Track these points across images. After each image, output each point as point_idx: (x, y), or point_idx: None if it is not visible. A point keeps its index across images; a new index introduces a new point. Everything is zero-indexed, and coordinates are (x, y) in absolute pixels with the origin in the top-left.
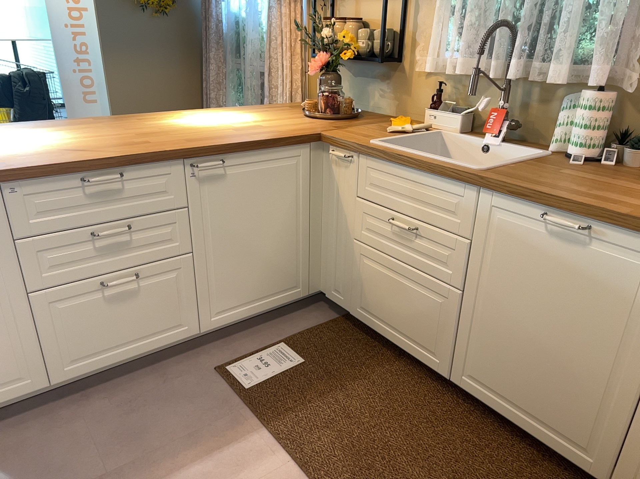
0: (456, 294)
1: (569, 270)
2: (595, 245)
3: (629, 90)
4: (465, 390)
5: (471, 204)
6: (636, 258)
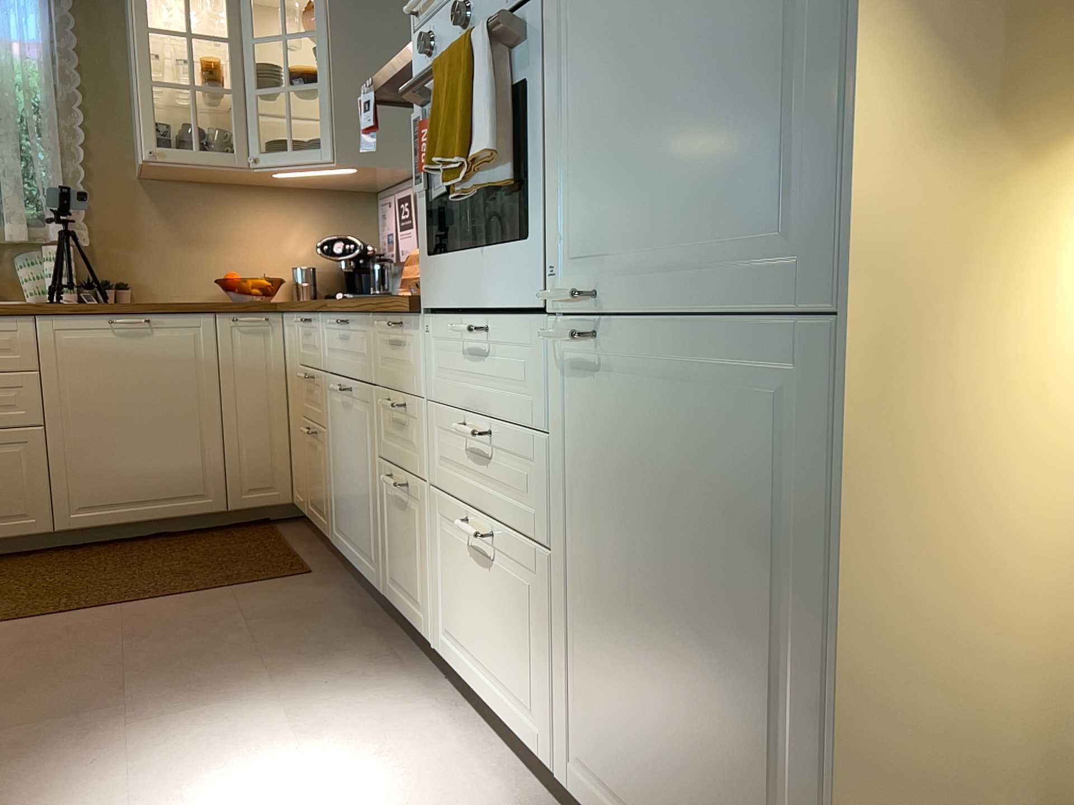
0: (36, 432)
1: (143, 358)
2: (156, 332)
3: (85, 243)
4: (77, 529)
5: (28, 335)
6: (185, 331)
